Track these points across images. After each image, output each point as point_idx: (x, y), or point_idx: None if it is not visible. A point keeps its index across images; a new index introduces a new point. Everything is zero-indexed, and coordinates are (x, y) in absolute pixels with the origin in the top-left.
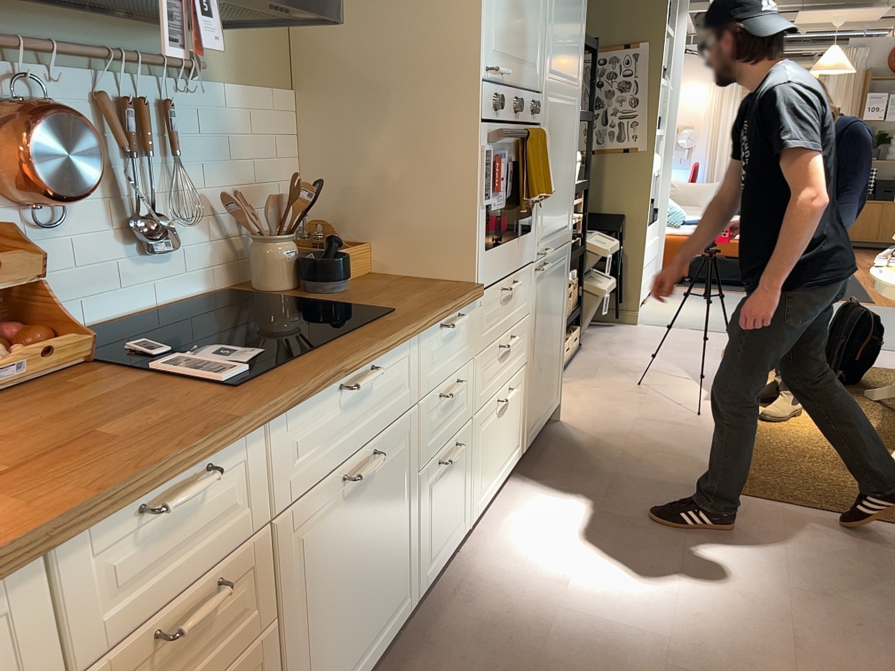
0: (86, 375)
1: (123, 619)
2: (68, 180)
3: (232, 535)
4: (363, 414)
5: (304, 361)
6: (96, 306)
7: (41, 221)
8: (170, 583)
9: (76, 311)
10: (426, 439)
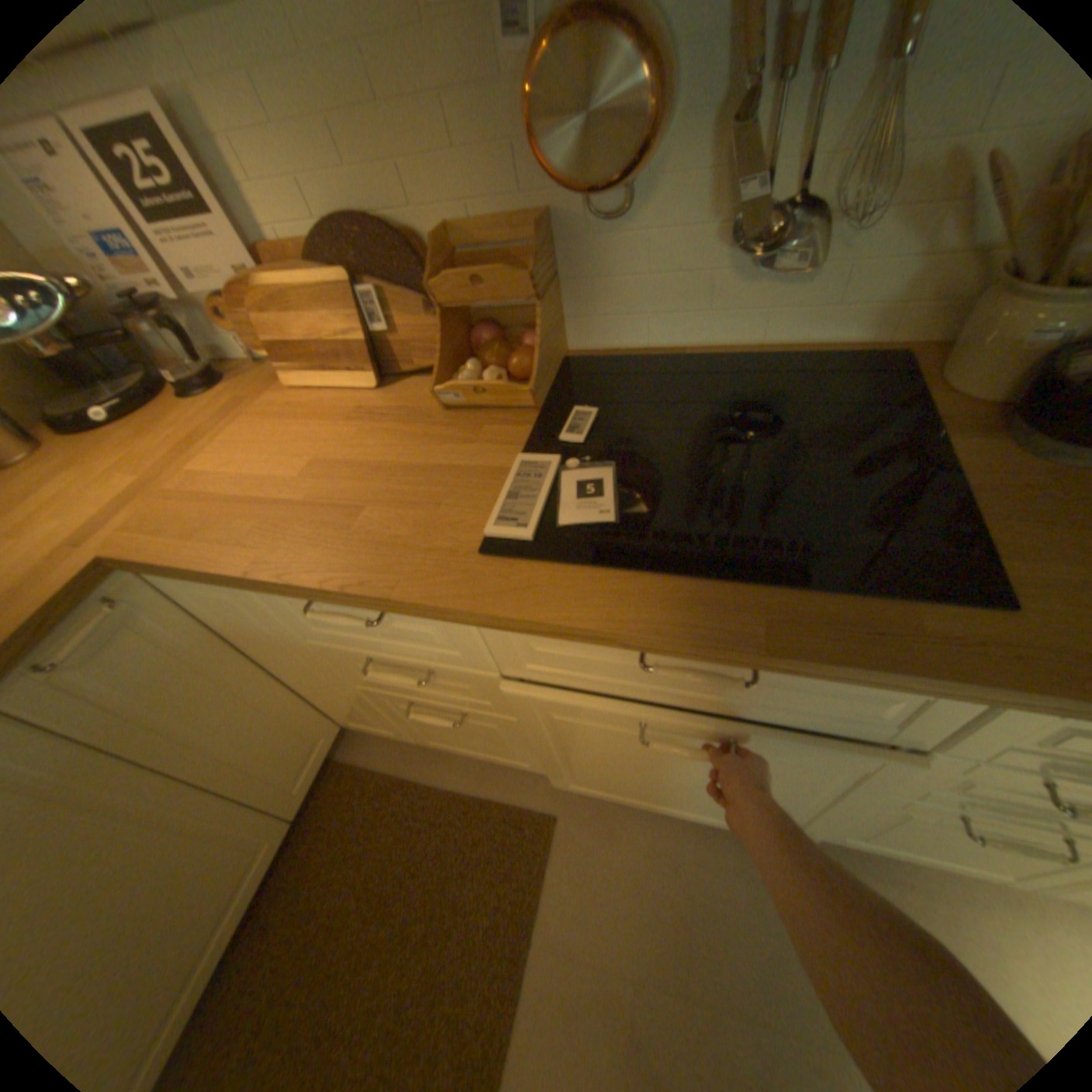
0: (507, 425)
1: (337, 638)
2: (590, 149)
3: (445, 656)
4: (724, 690)
5: (605, 582)
6: (667, 324)
7: (607, 202)
8: (377, 645)
9: (639, 326)
10: (939, 786)
